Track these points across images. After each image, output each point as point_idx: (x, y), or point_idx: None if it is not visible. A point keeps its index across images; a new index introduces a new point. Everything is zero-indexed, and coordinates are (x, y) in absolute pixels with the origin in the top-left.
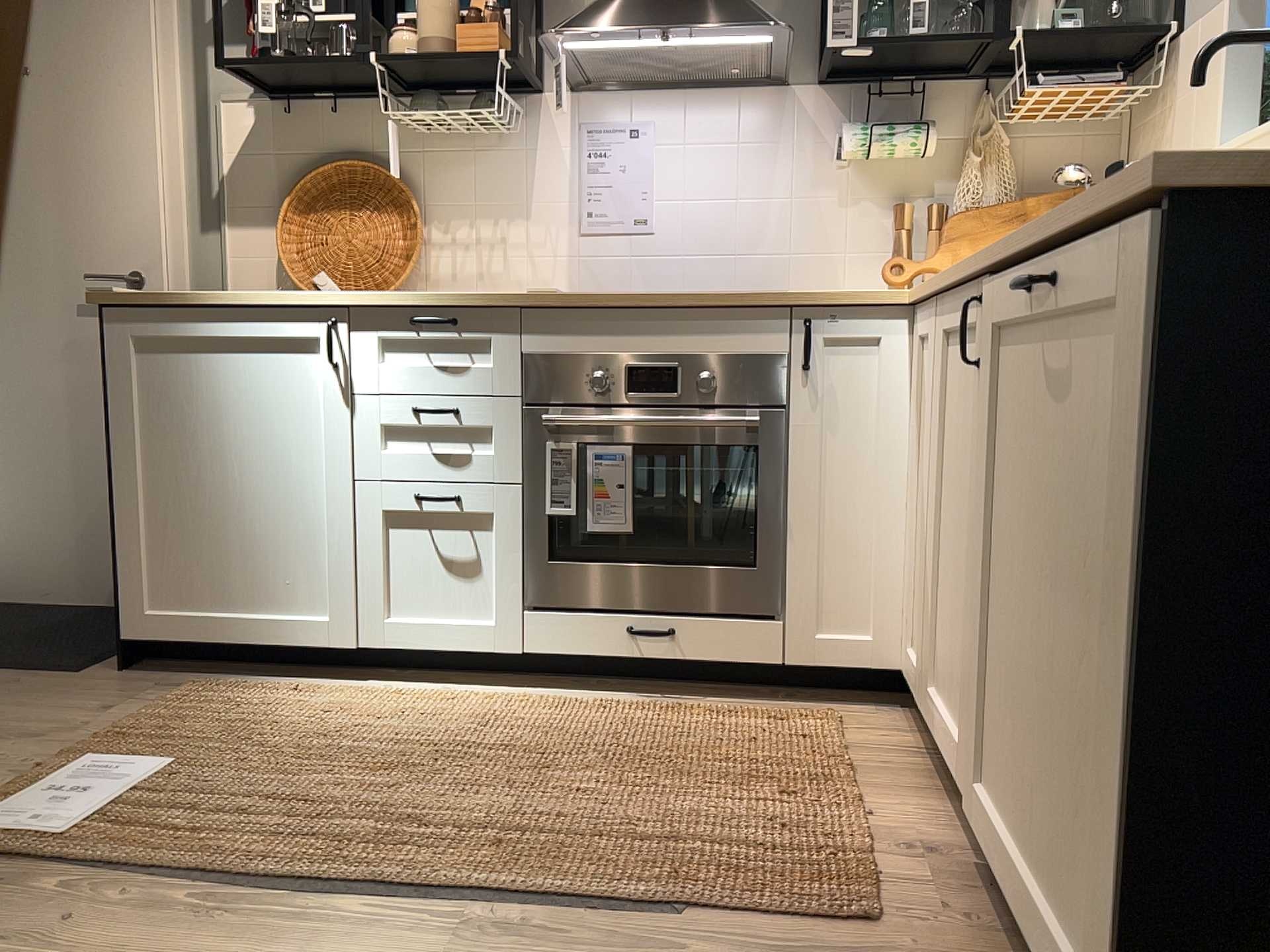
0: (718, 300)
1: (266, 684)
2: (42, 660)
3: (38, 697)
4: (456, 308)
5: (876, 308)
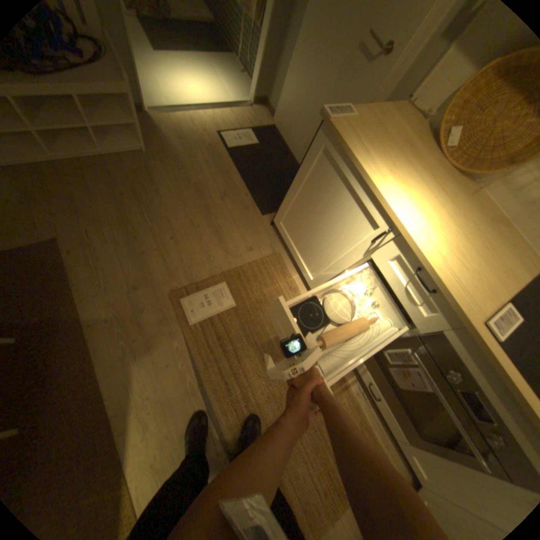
0: None
1: (288, 274)
2: (262, 199)
3: (245, 225)
4: (443, 293)
5: None
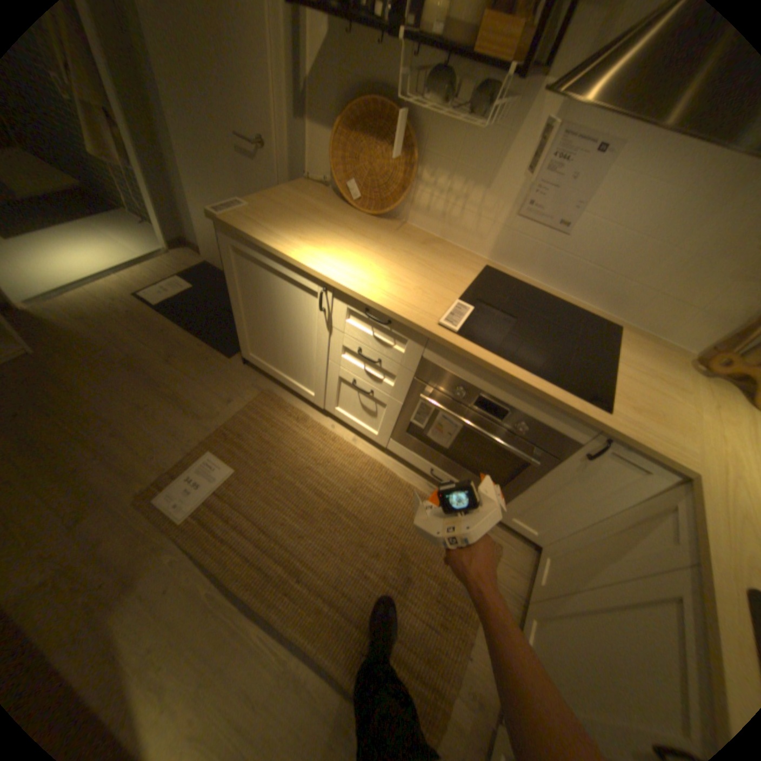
0: (555, 404)
1: (289, 406)
2: (220, 341)
3: (210, 377)
4: (392, 318)
5: (665, 465)
